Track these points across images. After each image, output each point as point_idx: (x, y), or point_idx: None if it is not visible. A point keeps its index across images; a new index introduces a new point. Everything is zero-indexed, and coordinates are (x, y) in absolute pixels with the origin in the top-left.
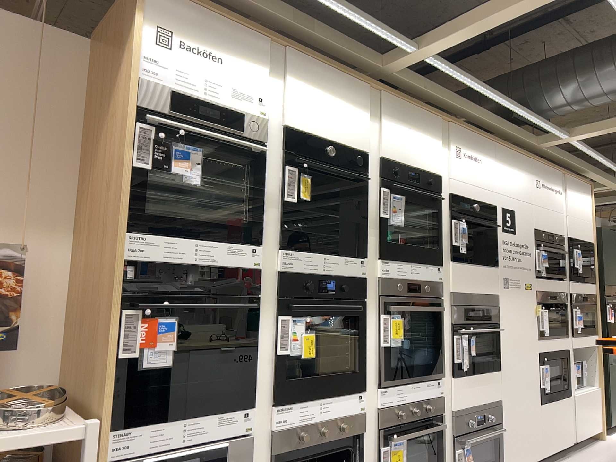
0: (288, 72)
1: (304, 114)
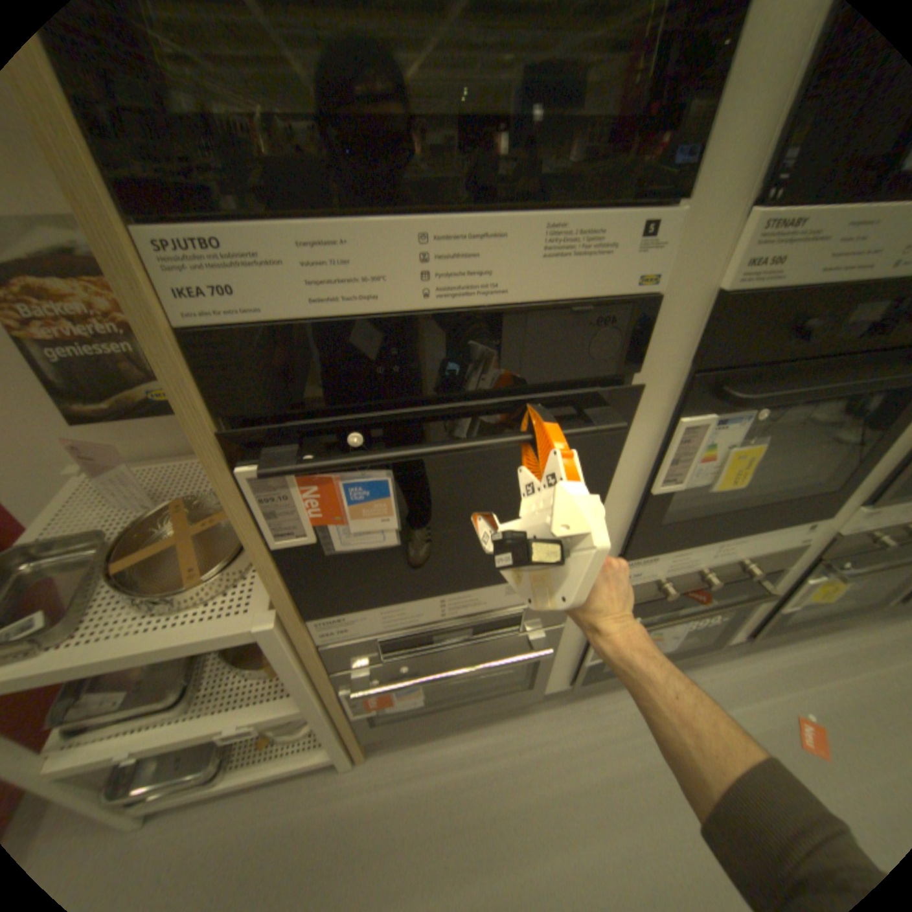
0: None
1: None
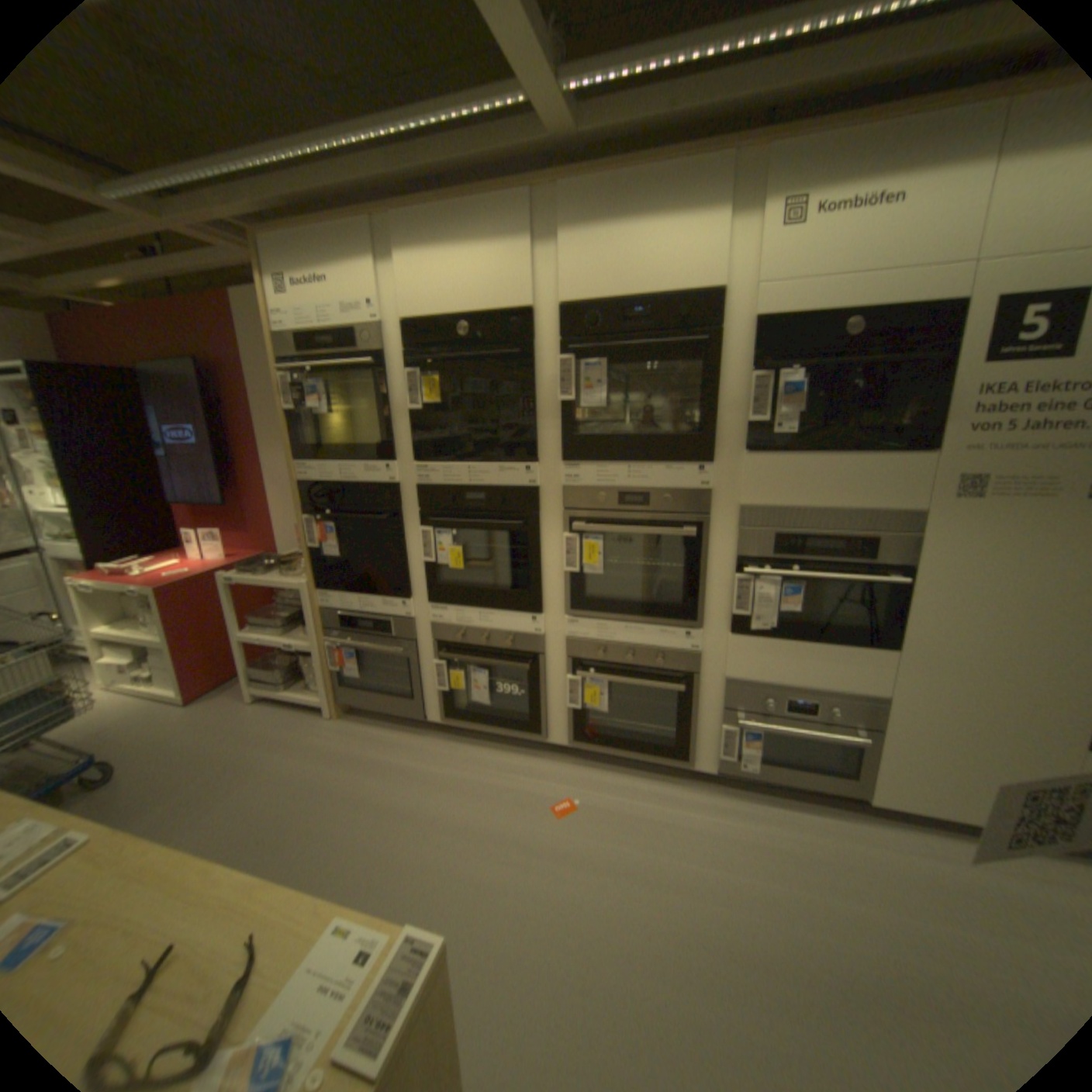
0: (391, 239)
1: (419, 289)
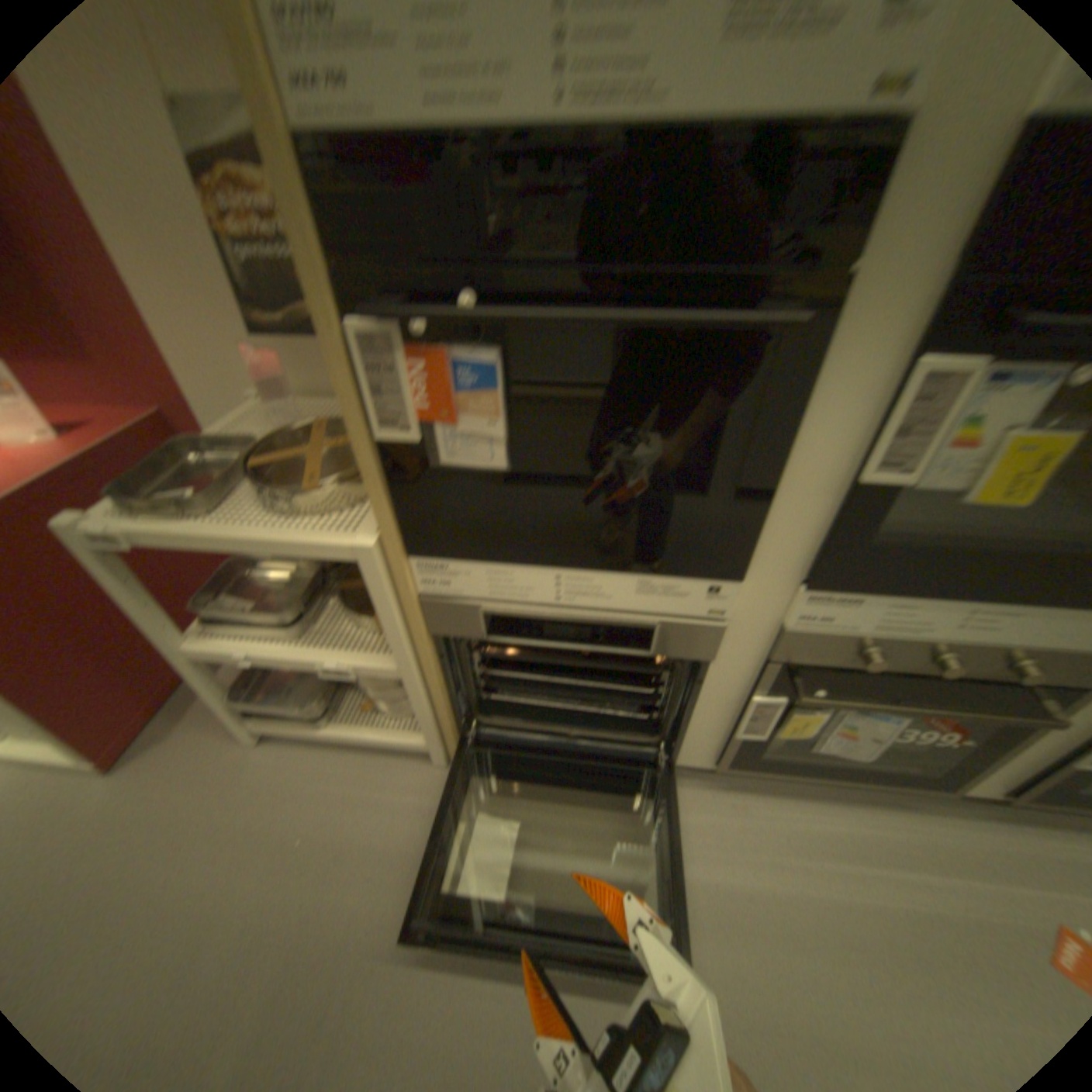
0: None
1: None
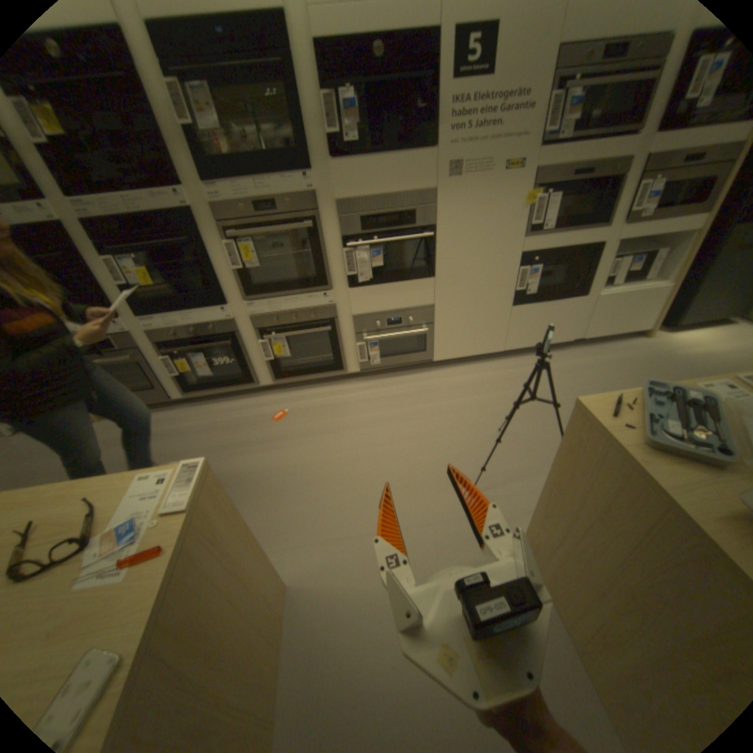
0: None
1: None
